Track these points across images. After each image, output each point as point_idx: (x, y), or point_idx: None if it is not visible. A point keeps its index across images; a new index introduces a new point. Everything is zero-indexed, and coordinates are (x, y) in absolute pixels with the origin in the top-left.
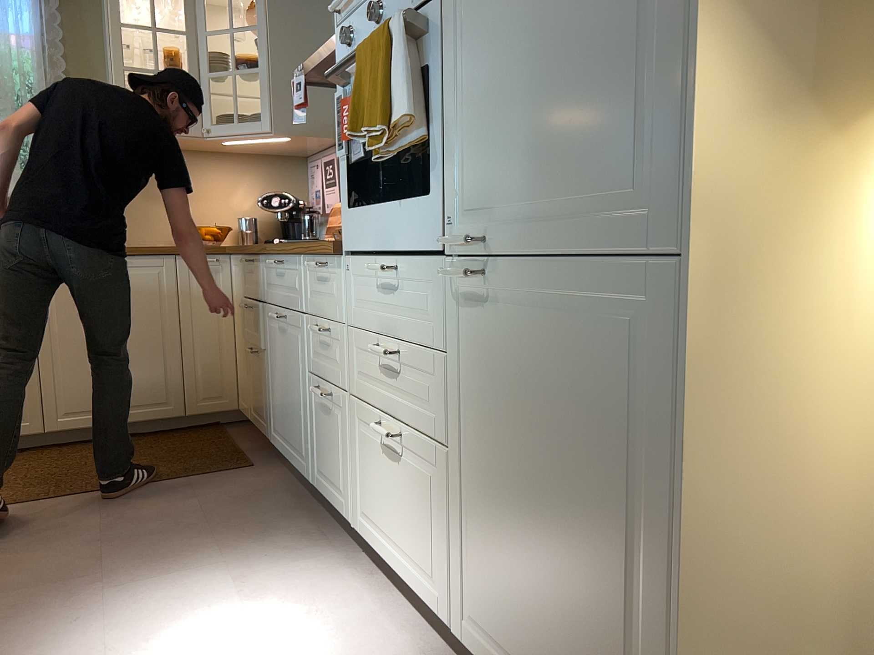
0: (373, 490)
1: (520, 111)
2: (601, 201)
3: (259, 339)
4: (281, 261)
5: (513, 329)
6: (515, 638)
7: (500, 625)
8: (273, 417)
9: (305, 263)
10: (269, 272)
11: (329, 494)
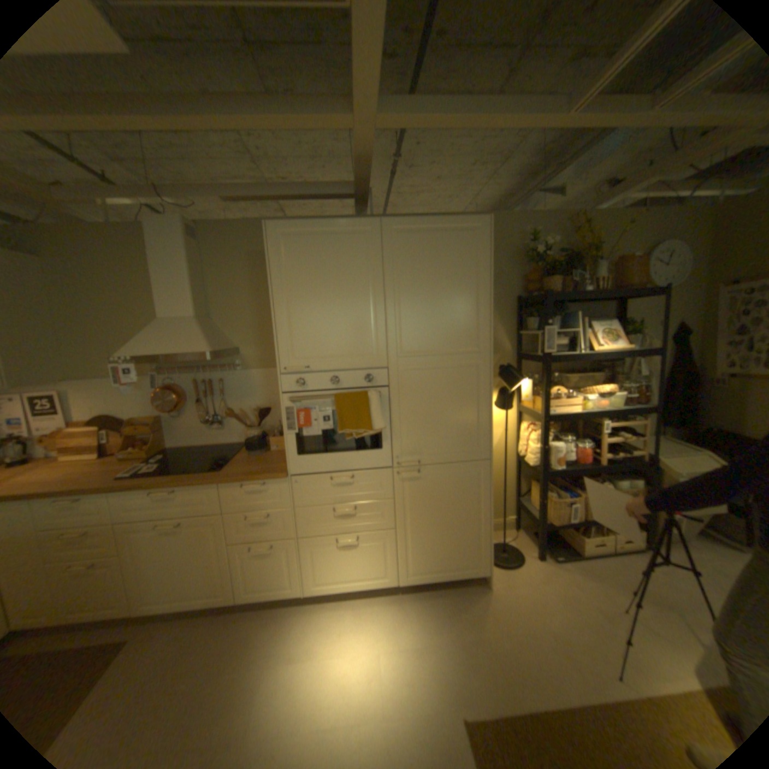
0: (325, 569)
1: (431, 428)
2: (462, 449)
3: (101, 554)
4: (168, 491)
5: (429, 484)
6: (432, 565)
7: (425, 566)
8: (143, 597)
9: (218, 487)
10: (131, 502)
11: (265, 597)
